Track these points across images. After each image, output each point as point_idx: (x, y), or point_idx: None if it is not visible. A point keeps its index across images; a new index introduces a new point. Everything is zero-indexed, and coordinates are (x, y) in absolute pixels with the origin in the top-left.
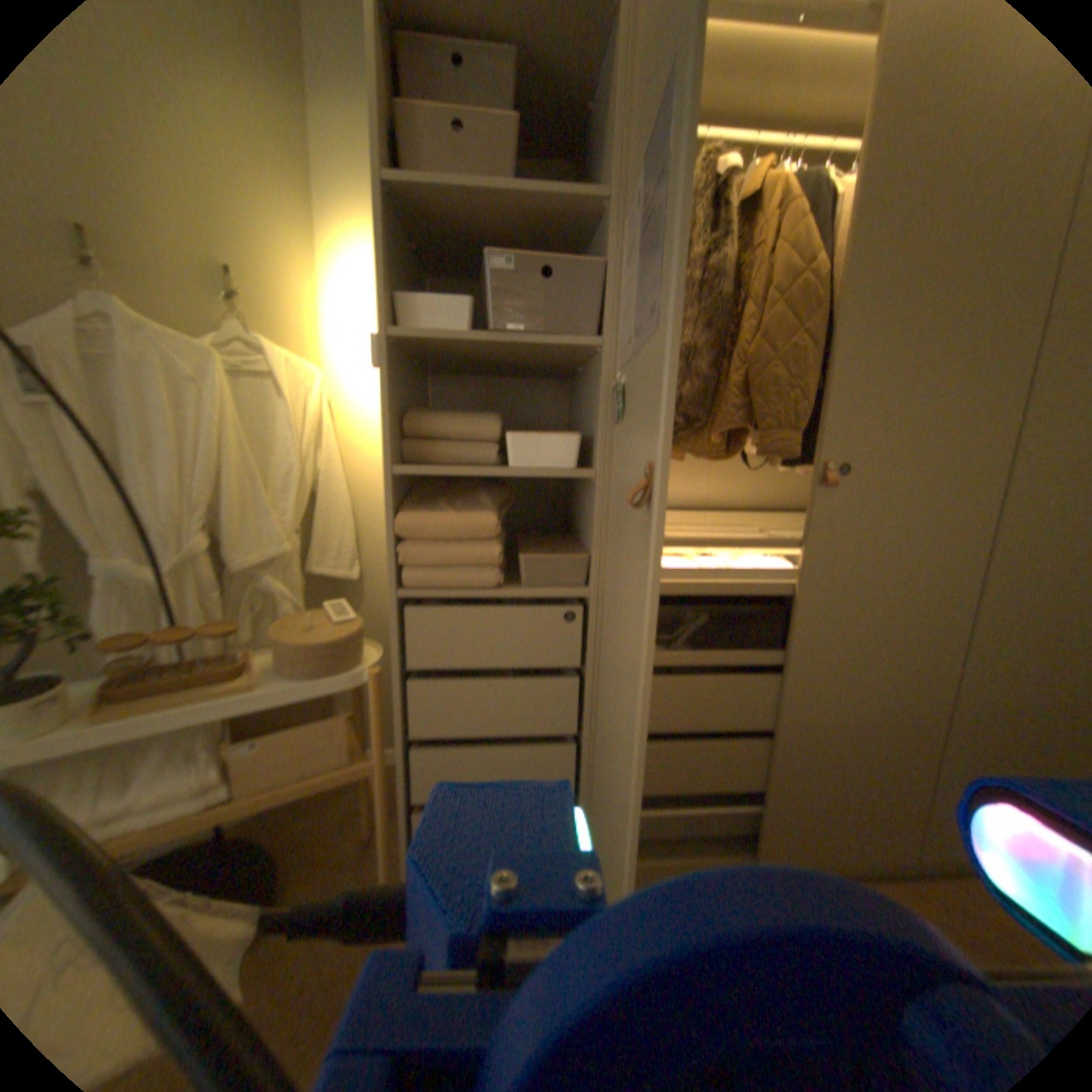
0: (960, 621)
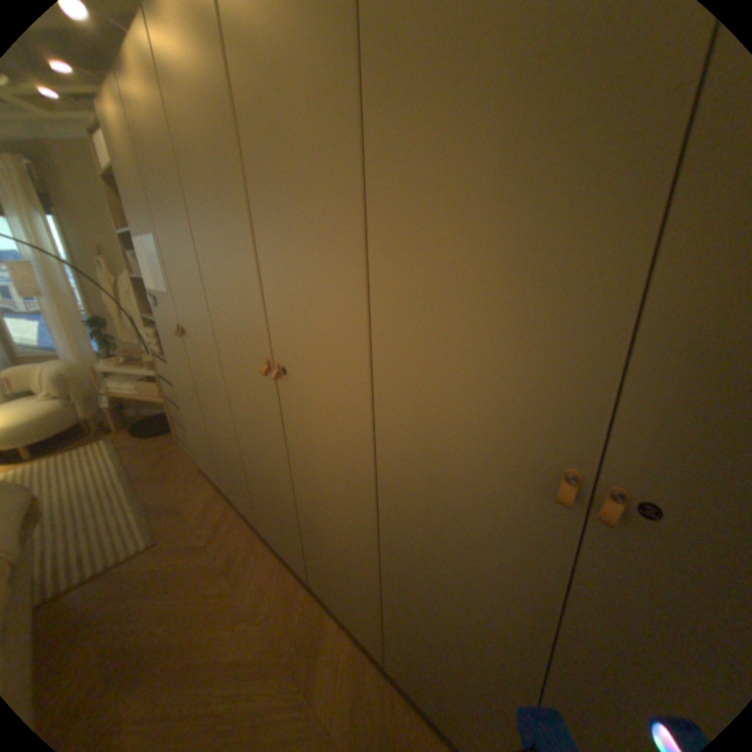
0: (228, 416)
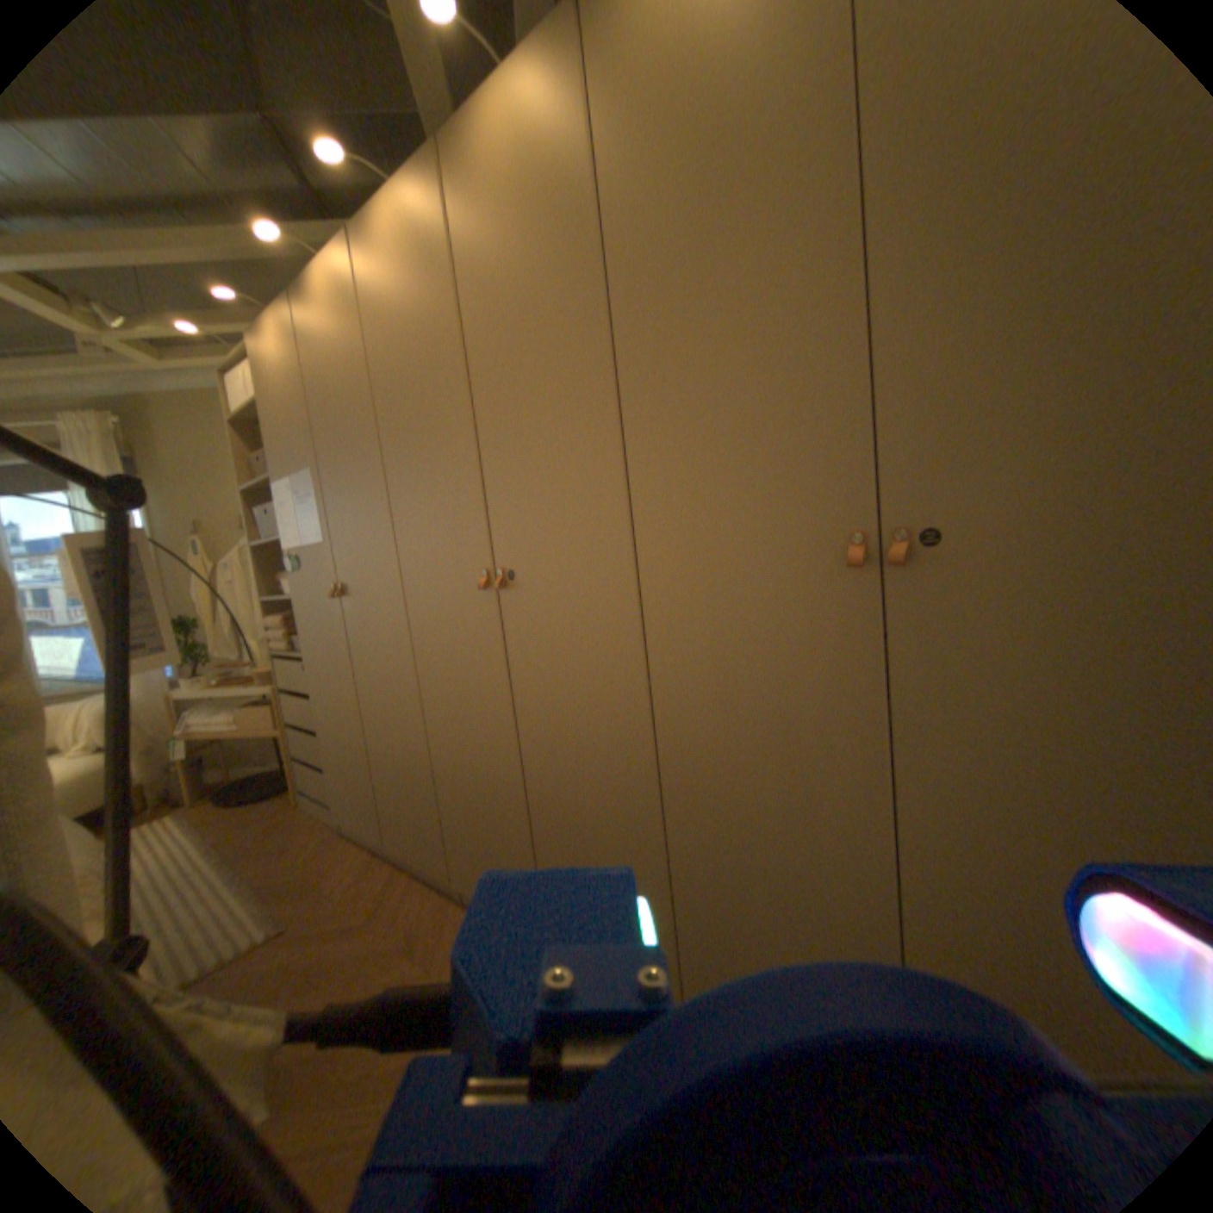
0: (413, 688)
